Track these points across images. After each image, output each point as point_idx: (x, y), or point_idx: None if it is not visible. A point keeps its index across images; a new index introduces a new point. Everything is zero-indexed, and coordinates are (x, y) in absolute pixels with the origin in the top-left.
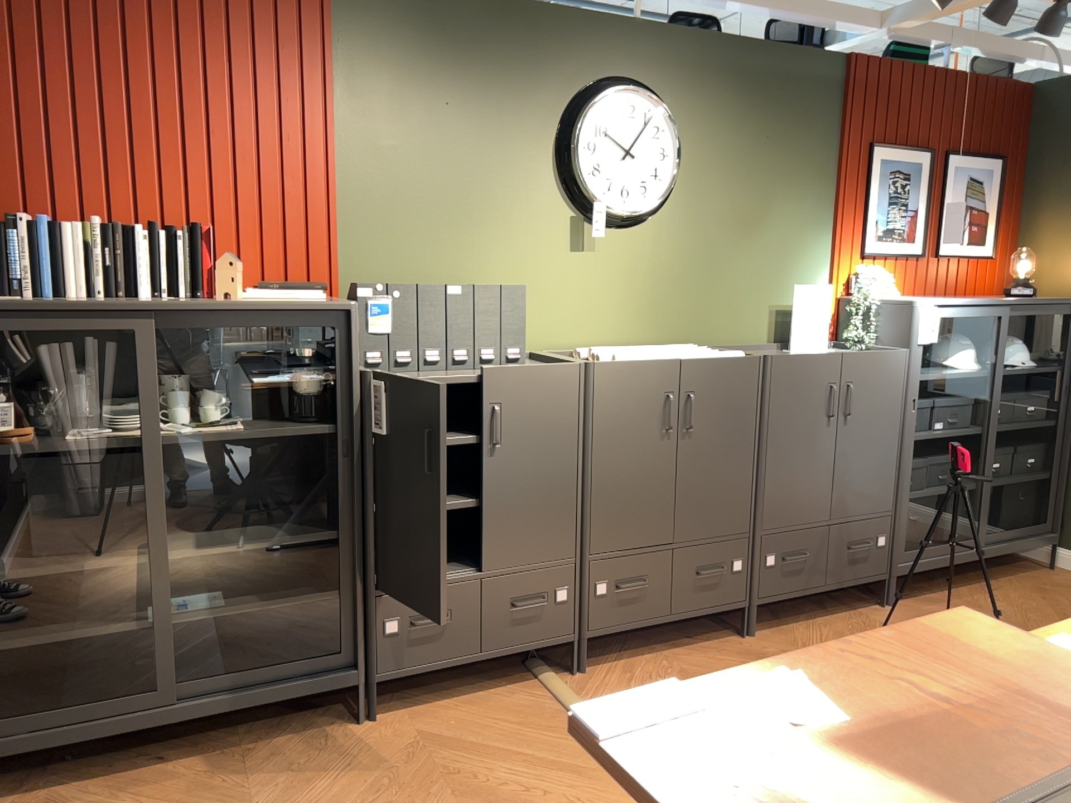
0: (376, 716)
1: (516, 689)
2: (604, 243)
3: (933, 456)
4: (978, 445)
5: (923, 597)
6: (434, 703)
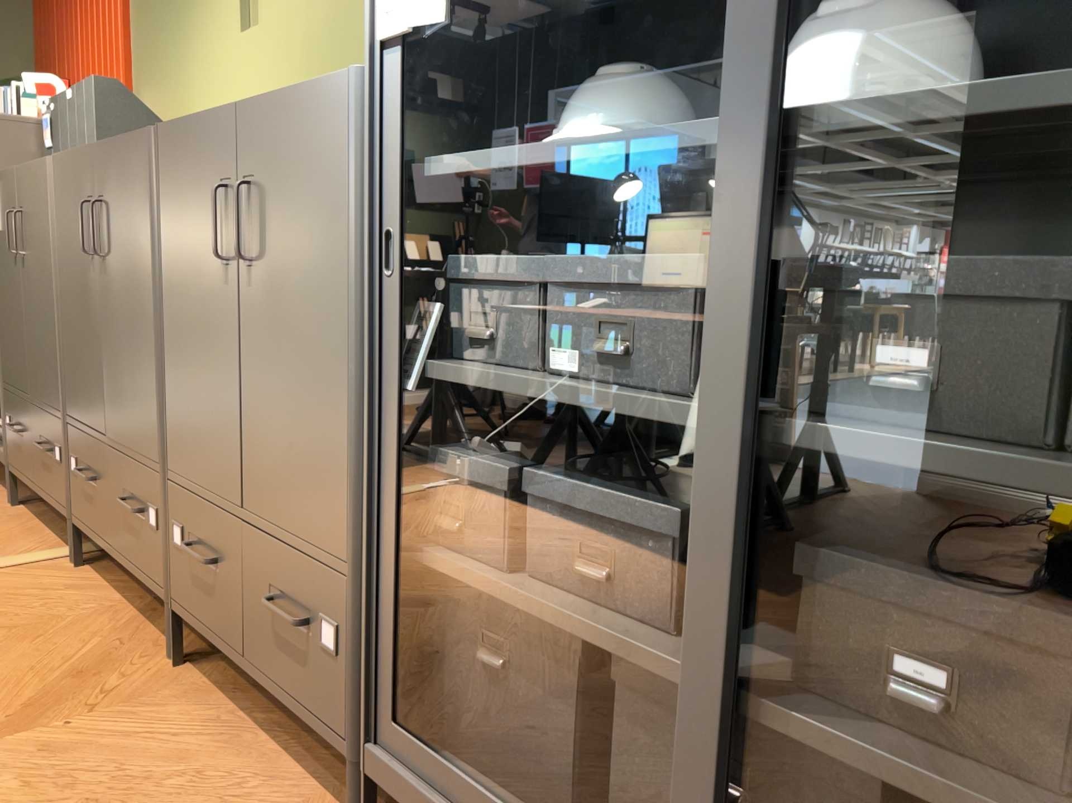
0: (20, 506)
1: (51, 544)
2: (263, 12)
3: (569, 479)
4: (938, 551)
5: None
6: (35, 520)
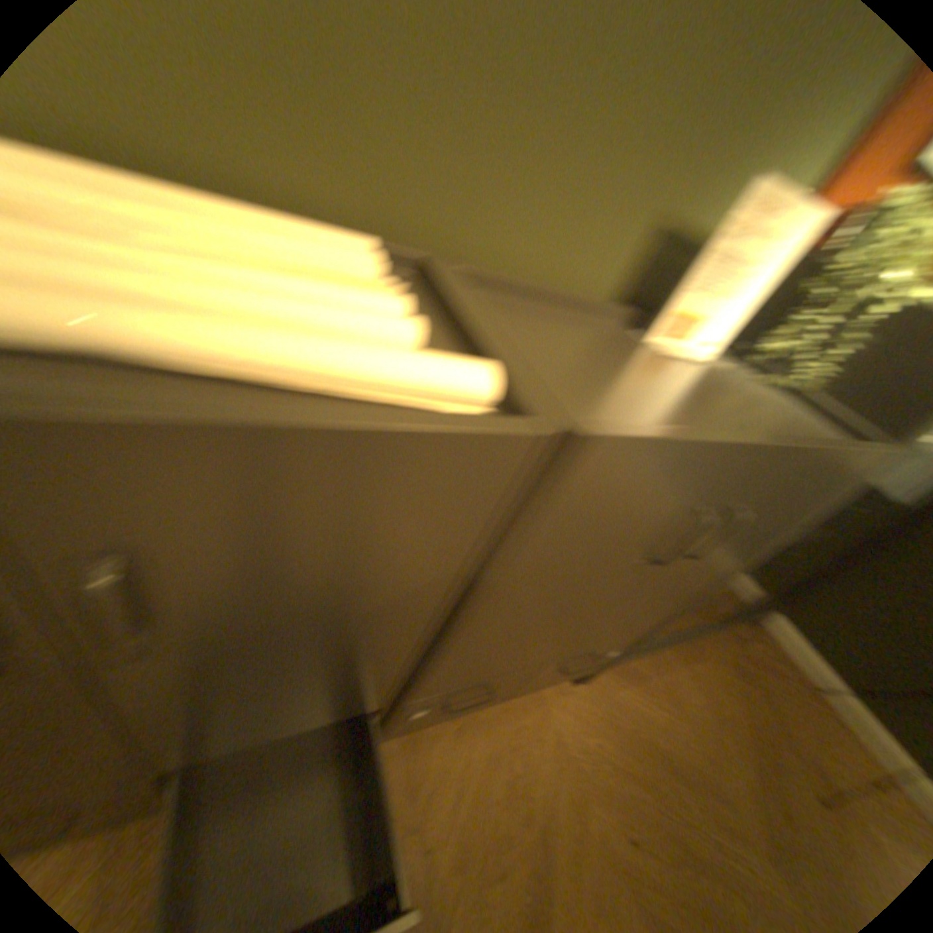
0: None
1: None
2: None
3: None
4: None
5: (624, 666)
6: None
